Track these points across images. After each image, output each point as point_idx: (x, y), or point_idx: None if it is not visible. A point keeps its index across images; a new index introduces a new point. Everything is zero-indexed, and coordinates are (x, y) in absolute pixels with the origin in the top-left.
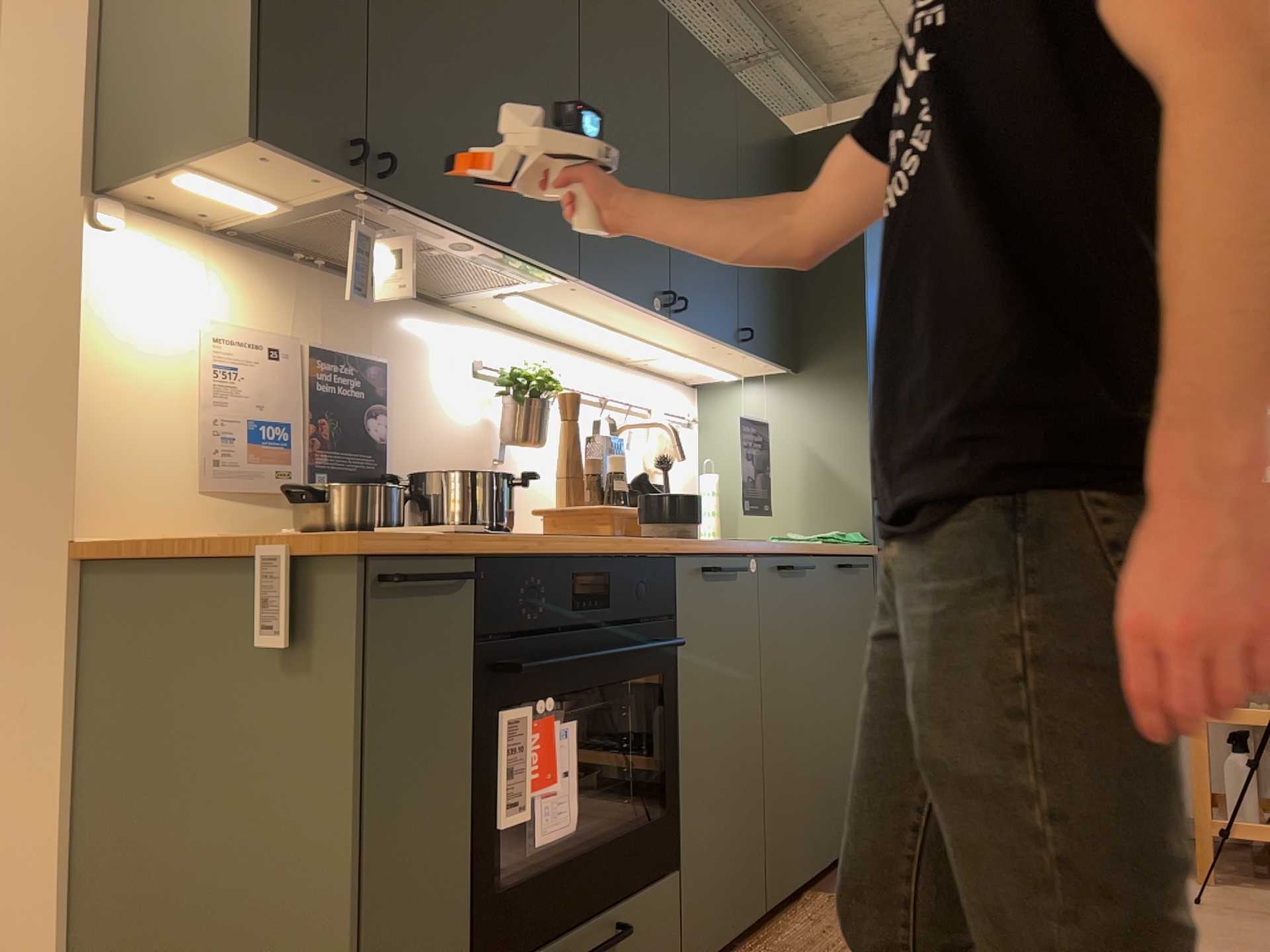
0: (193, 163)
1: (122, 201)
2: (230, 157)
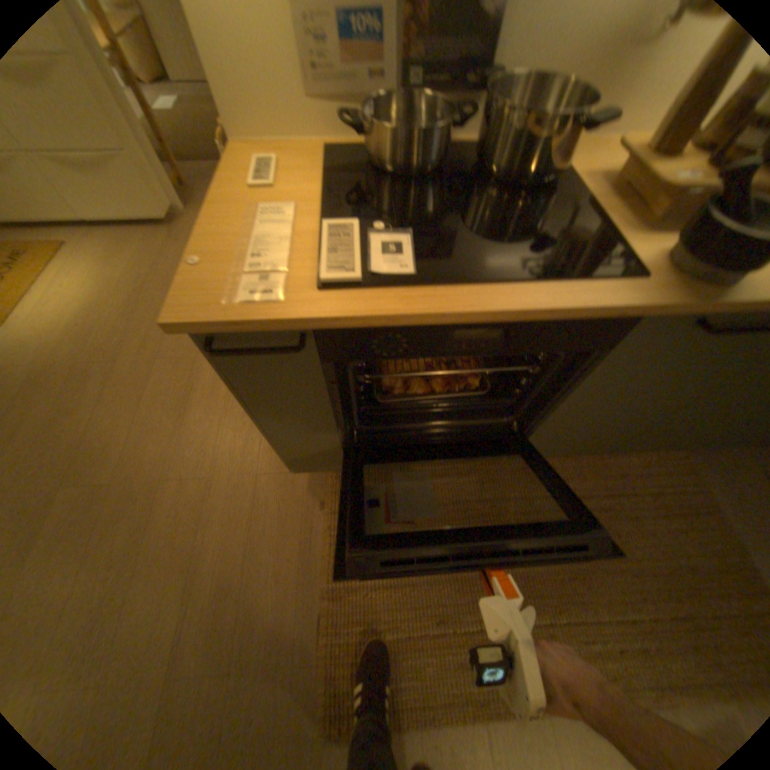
0: None
1: None
2: None
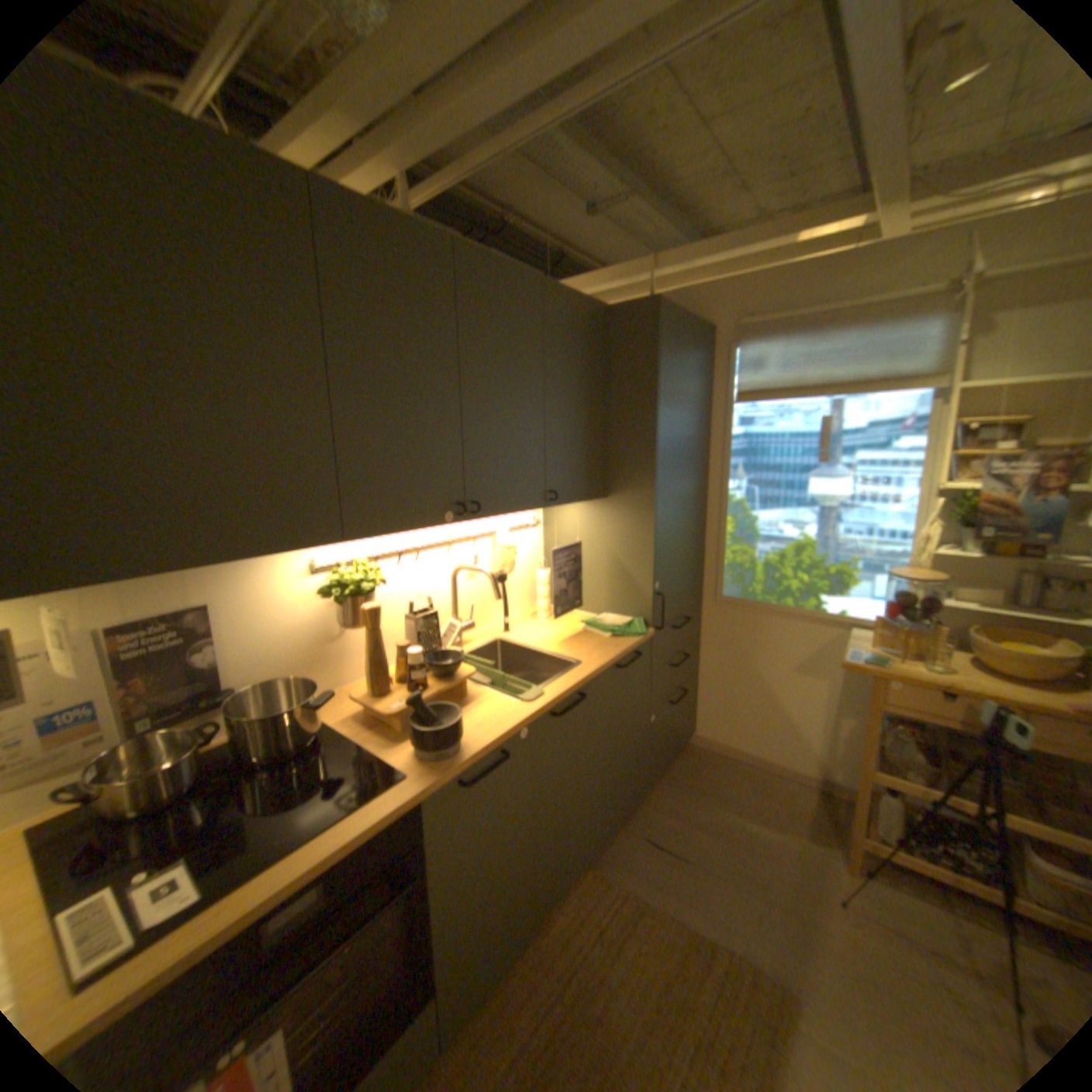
0: None
1: None
2: None
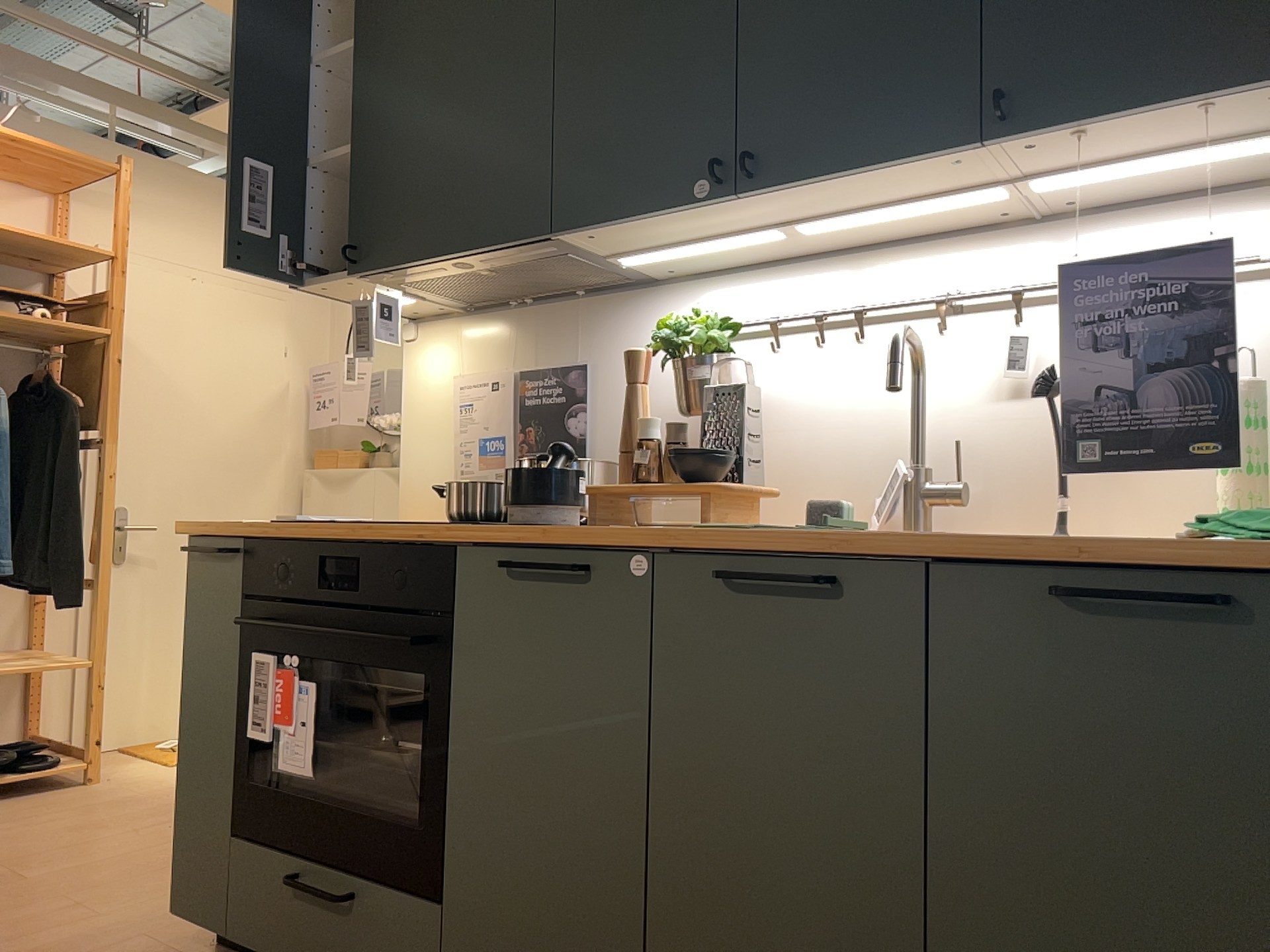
0: (342, 301)
1: (421, 318)
2: (325, 294)
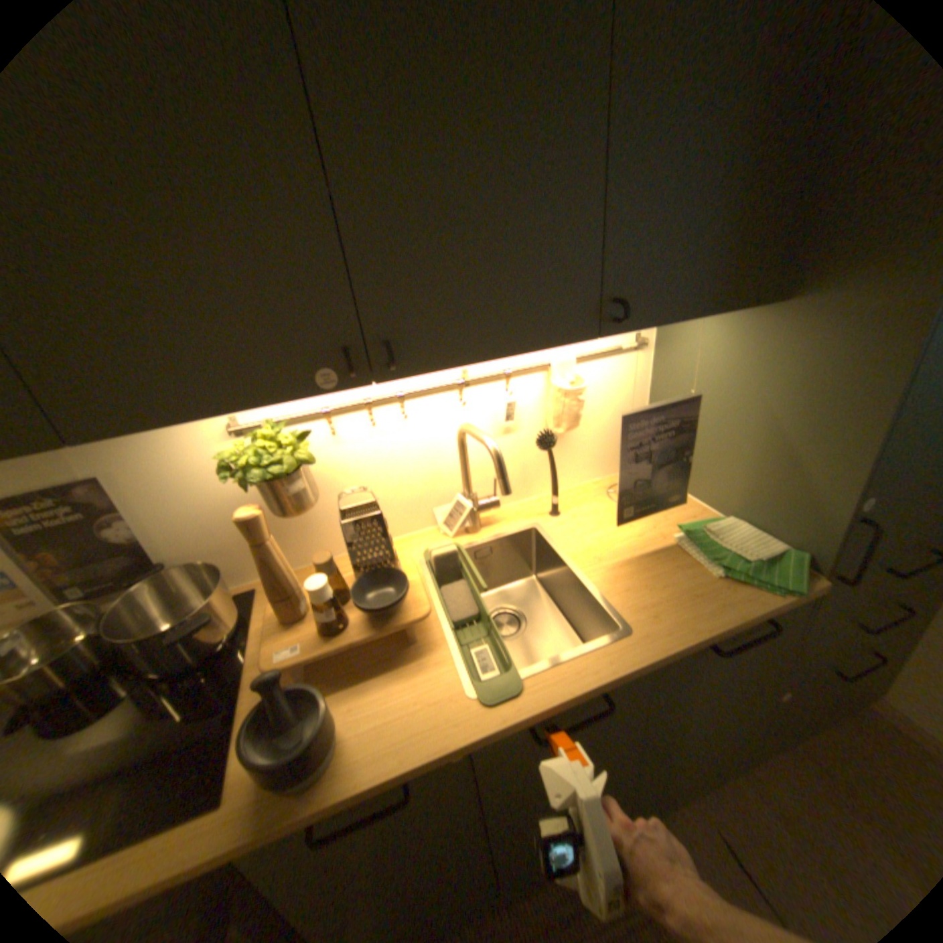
0: None
1: None
2: None
